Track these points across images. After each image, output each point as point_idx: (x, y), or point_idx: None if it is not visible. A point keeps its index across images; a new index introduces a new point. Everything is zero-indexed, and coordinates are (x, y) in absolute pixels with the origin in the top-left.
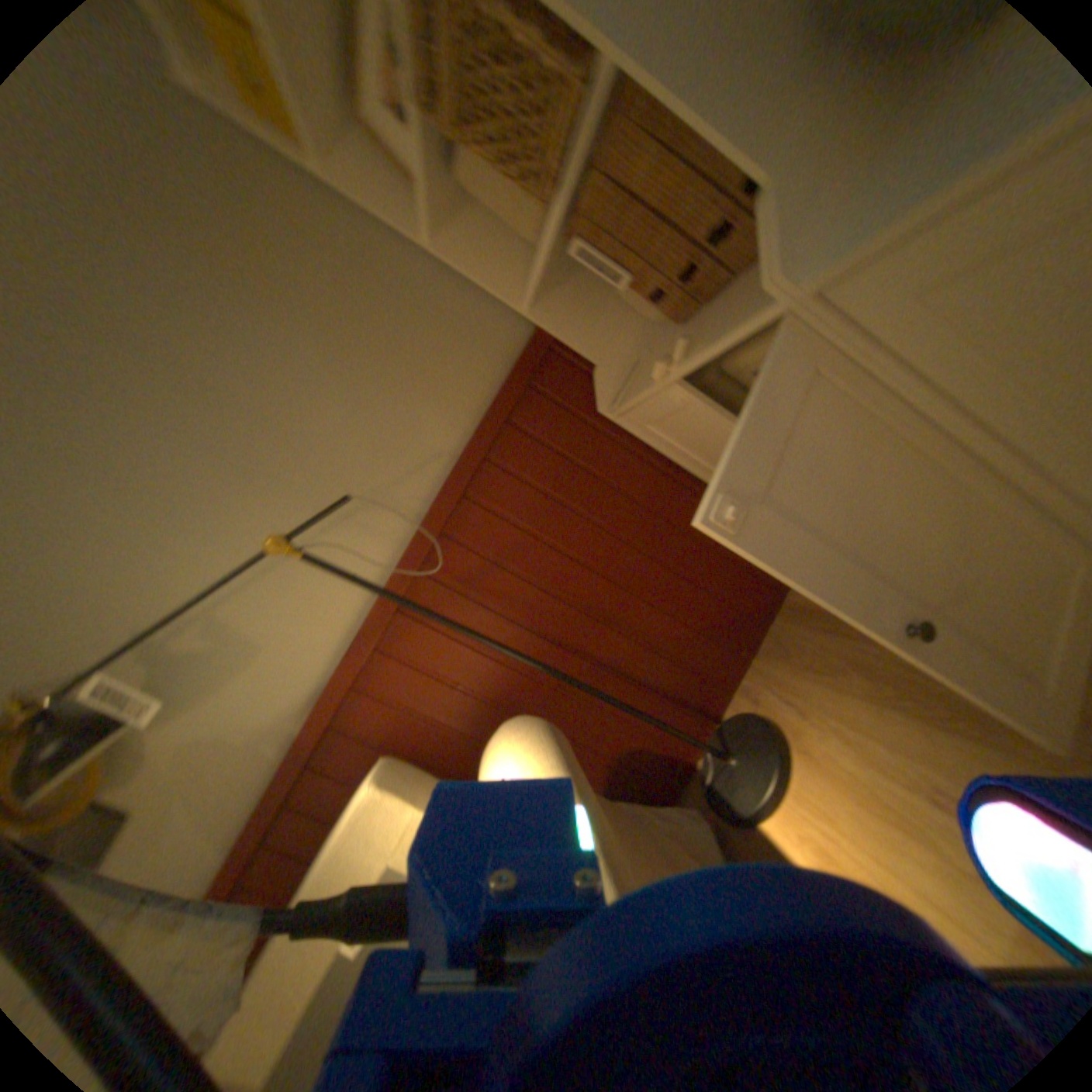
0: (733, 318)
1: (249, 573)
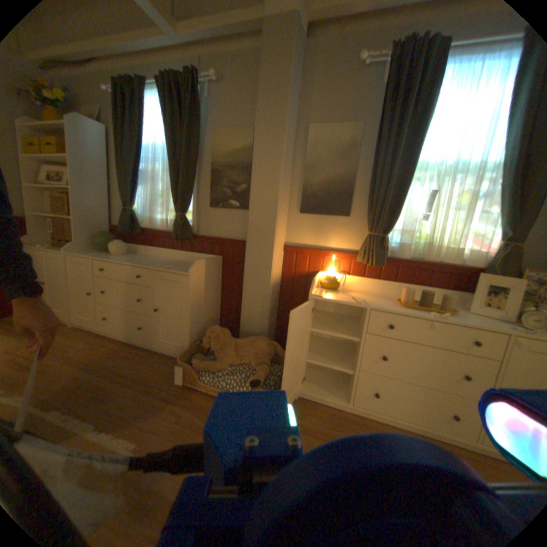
0: (55, 251)
1: None
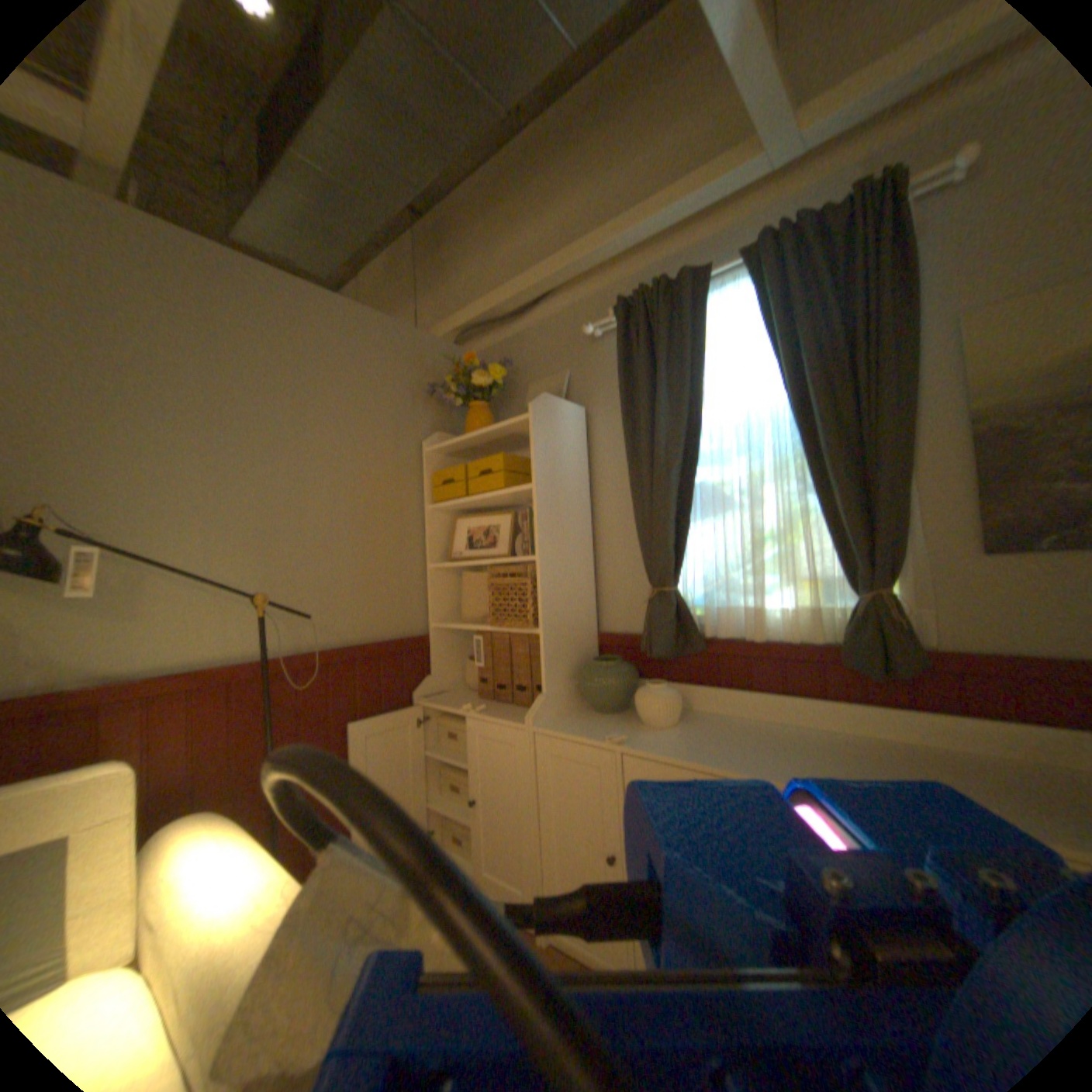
0: (505, 718)
1: (194, 585)
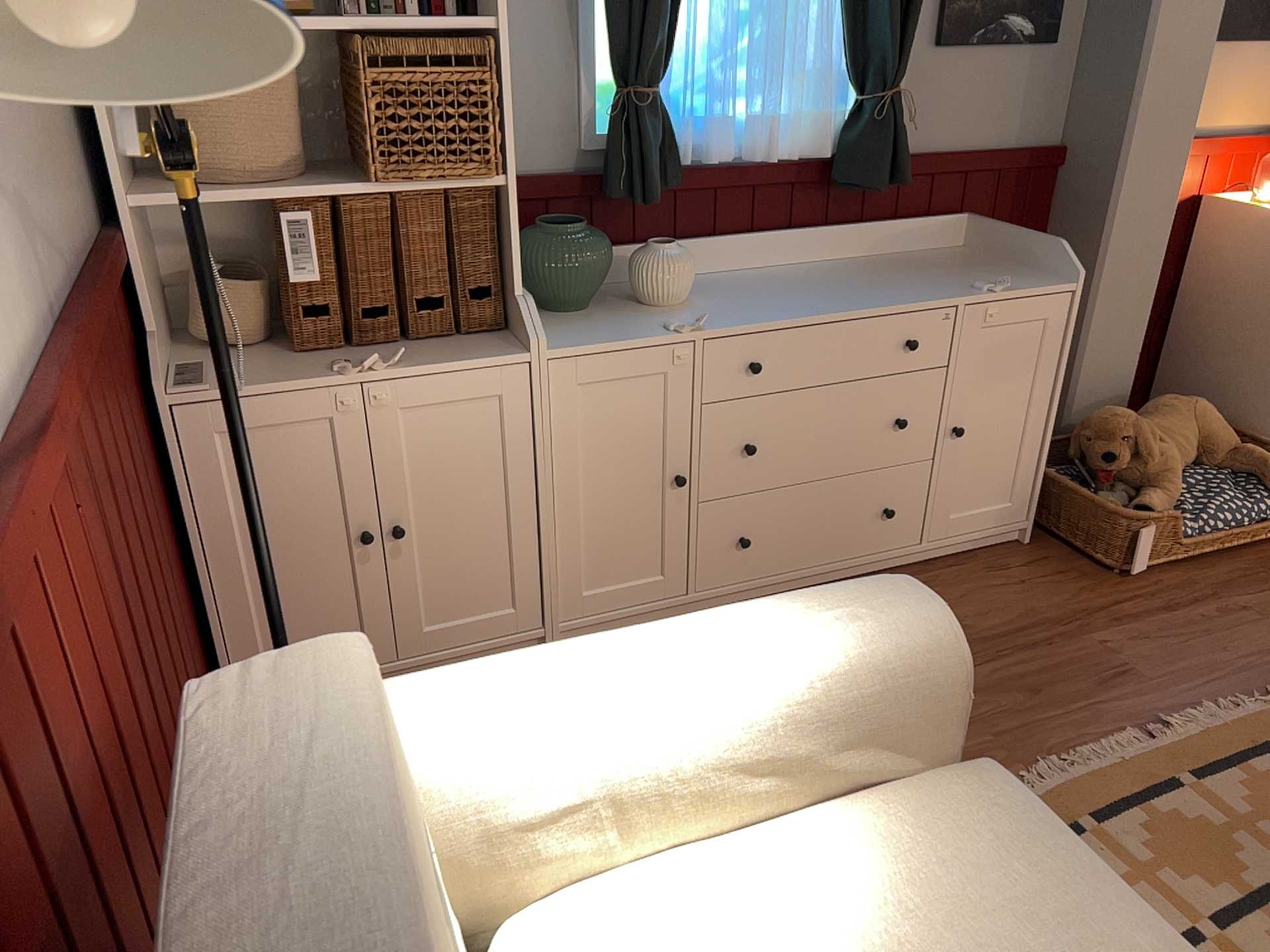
0: (458, 360)
1: None
